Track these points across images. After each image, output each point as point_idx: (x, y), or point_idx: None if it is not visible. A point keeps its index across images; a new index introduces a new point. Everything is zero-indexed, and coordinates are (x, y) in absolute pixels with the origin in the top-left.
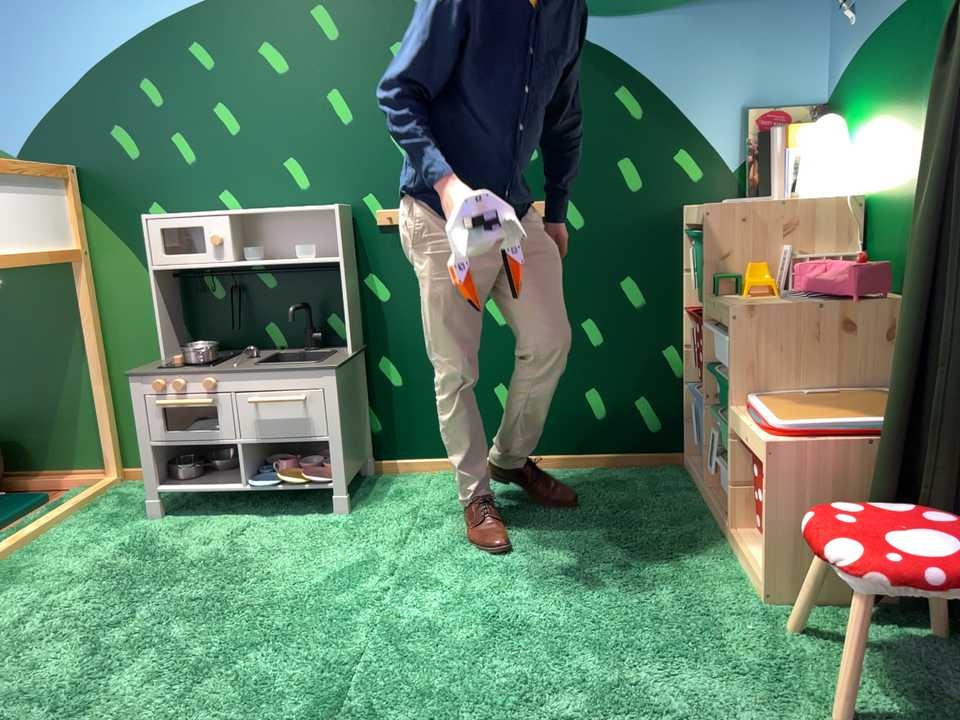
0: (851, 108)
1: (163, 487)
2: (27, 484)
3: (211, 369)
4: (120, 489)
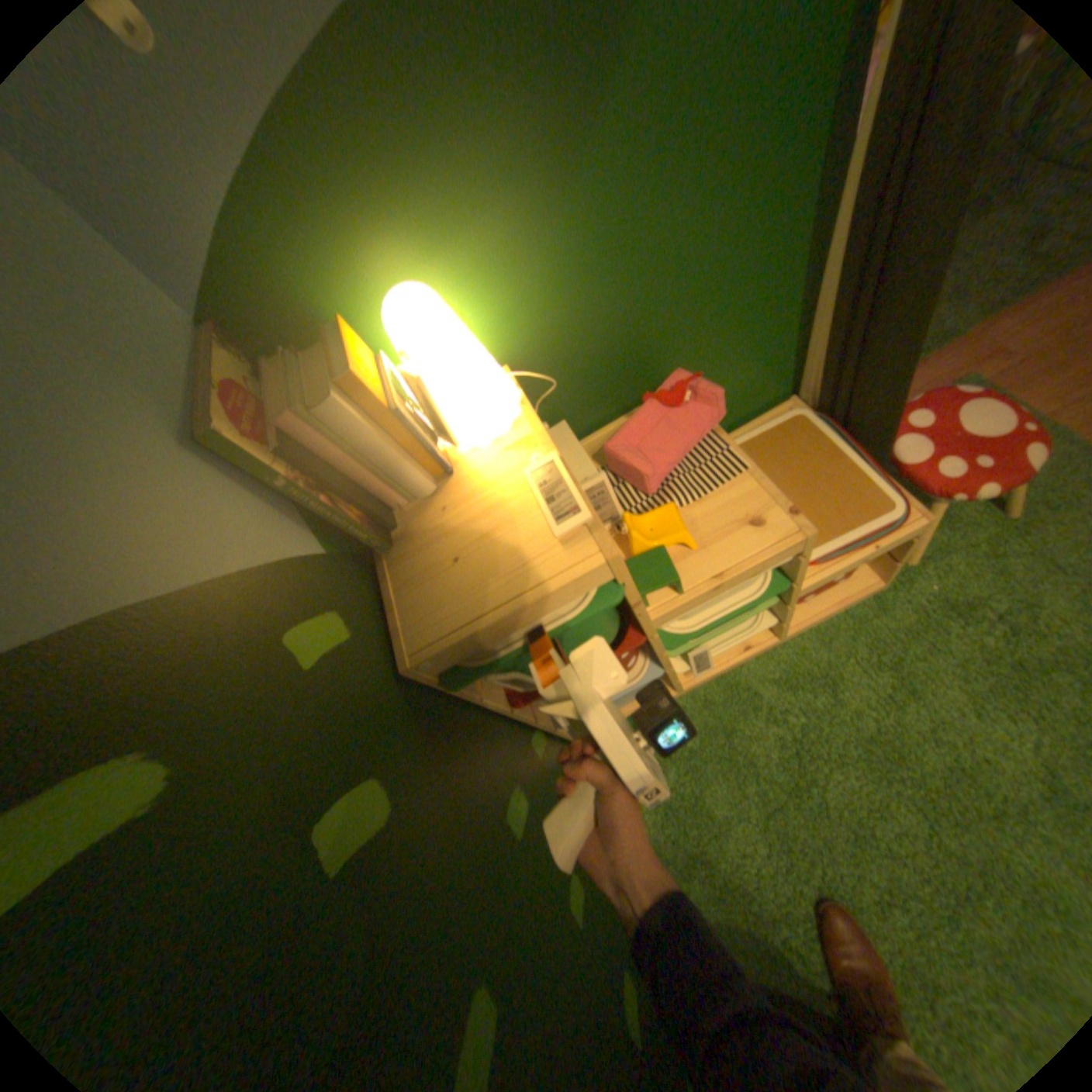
0: (338, 265)
1: None
2: None
3: None
4: None
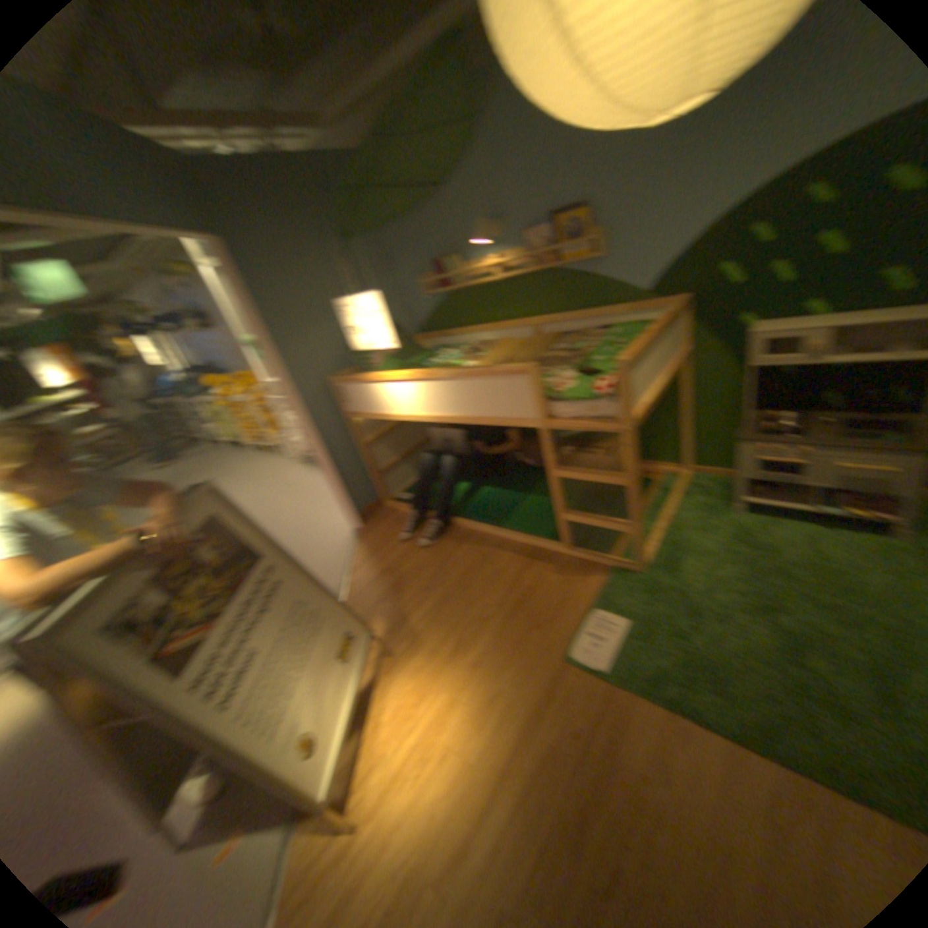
0: None
1: (750, 500)
2: None
3: (808, 442)
4: (697, 481)
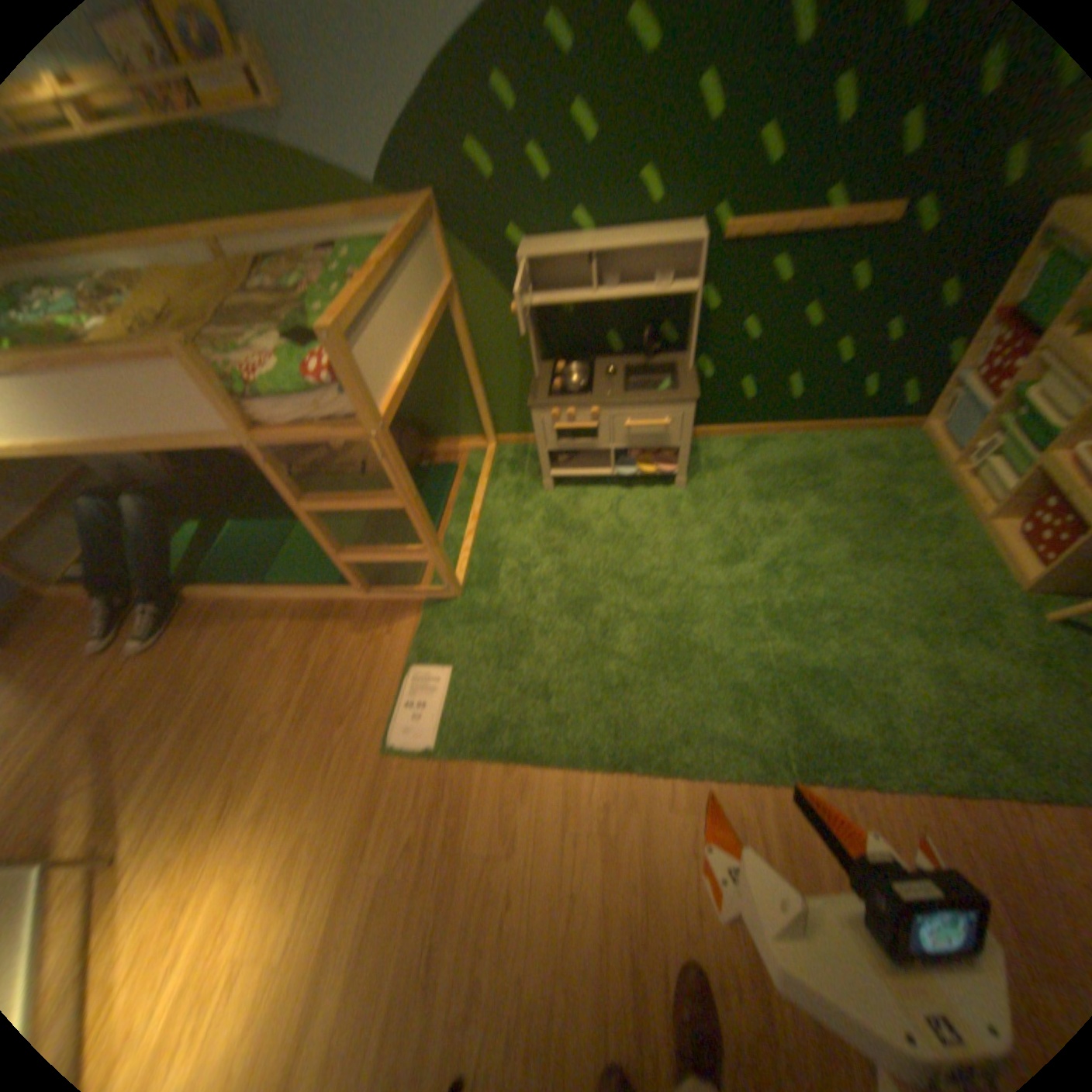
0: None
1: (554, 472)
2: (434, 449)
3: (595, 400)
4: (502, 454)
